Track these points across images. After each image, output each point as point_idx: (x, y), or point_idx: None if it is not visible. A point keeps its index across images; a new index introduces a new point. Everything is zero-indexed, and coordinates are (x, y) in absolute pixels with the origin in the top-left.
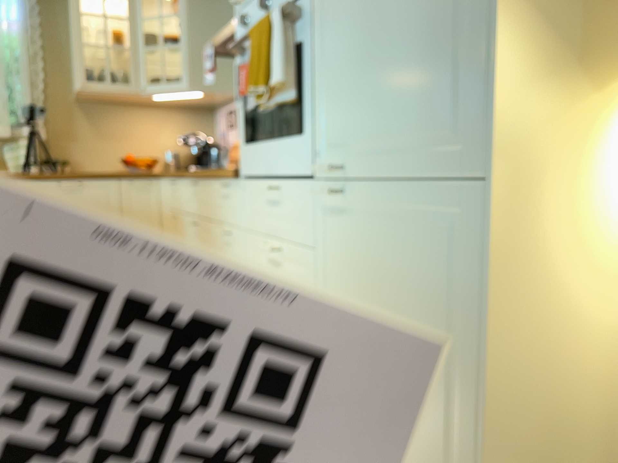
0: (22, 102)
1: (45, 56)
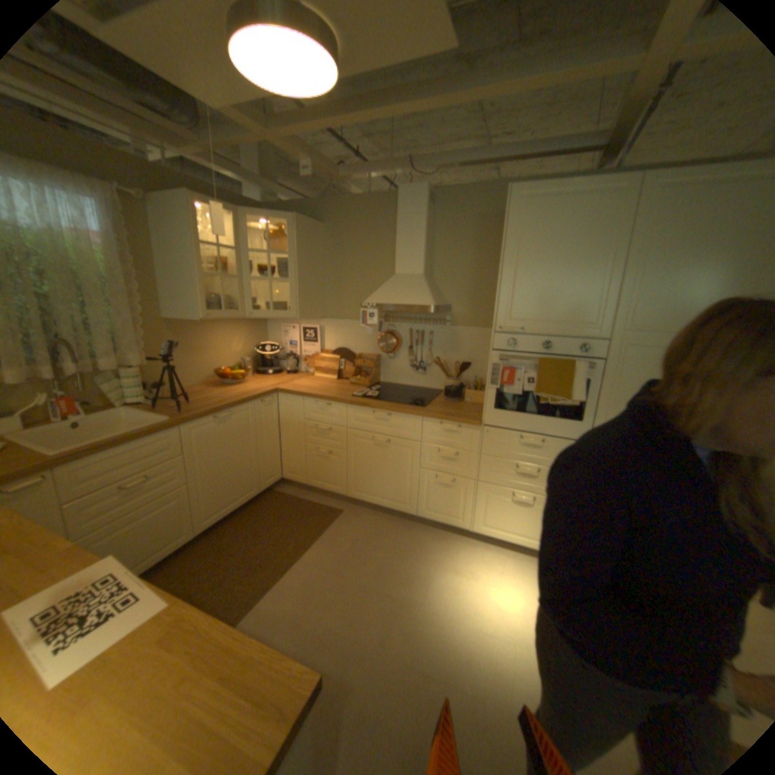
0: (122, 331)
1: (130, 275)
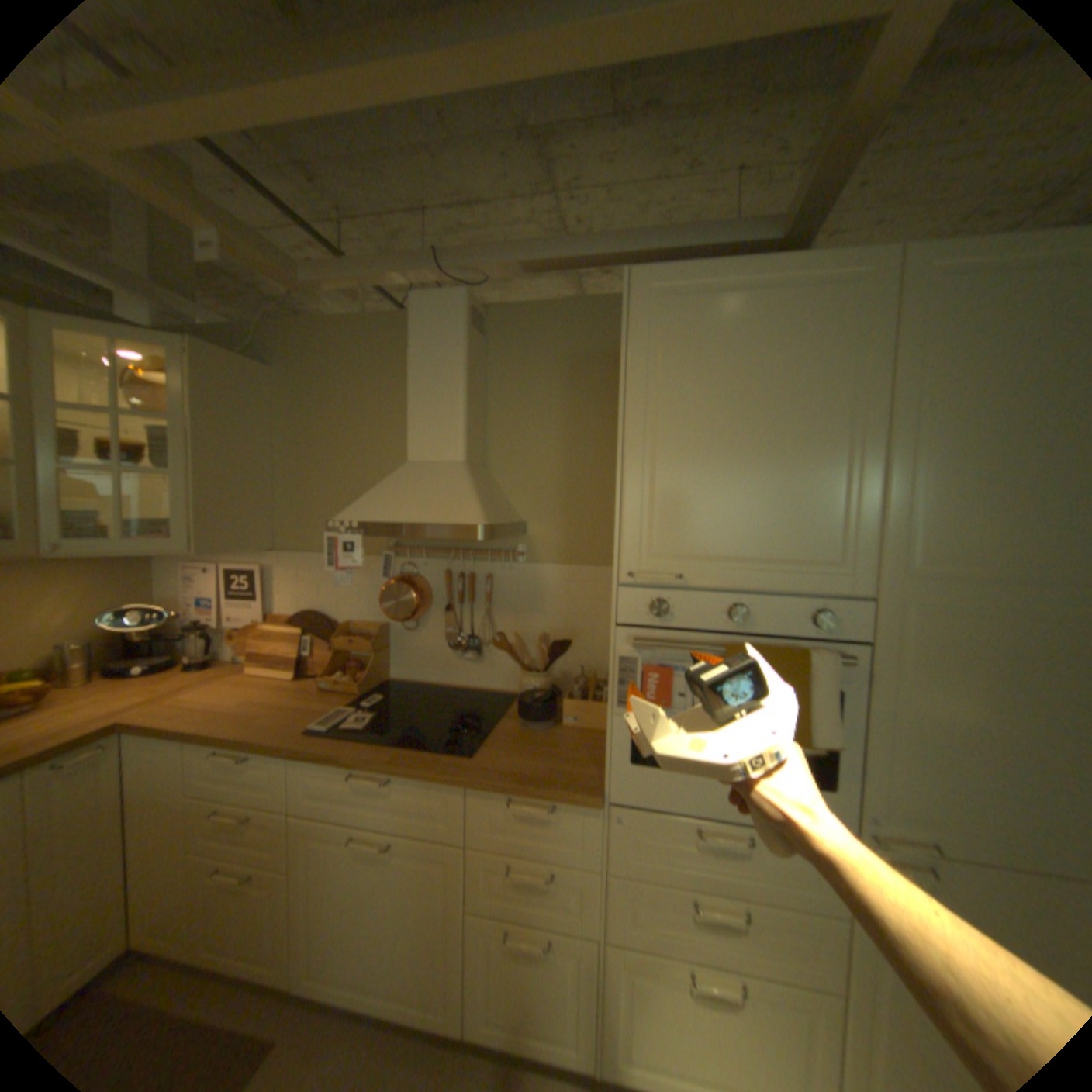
0: None
1: None
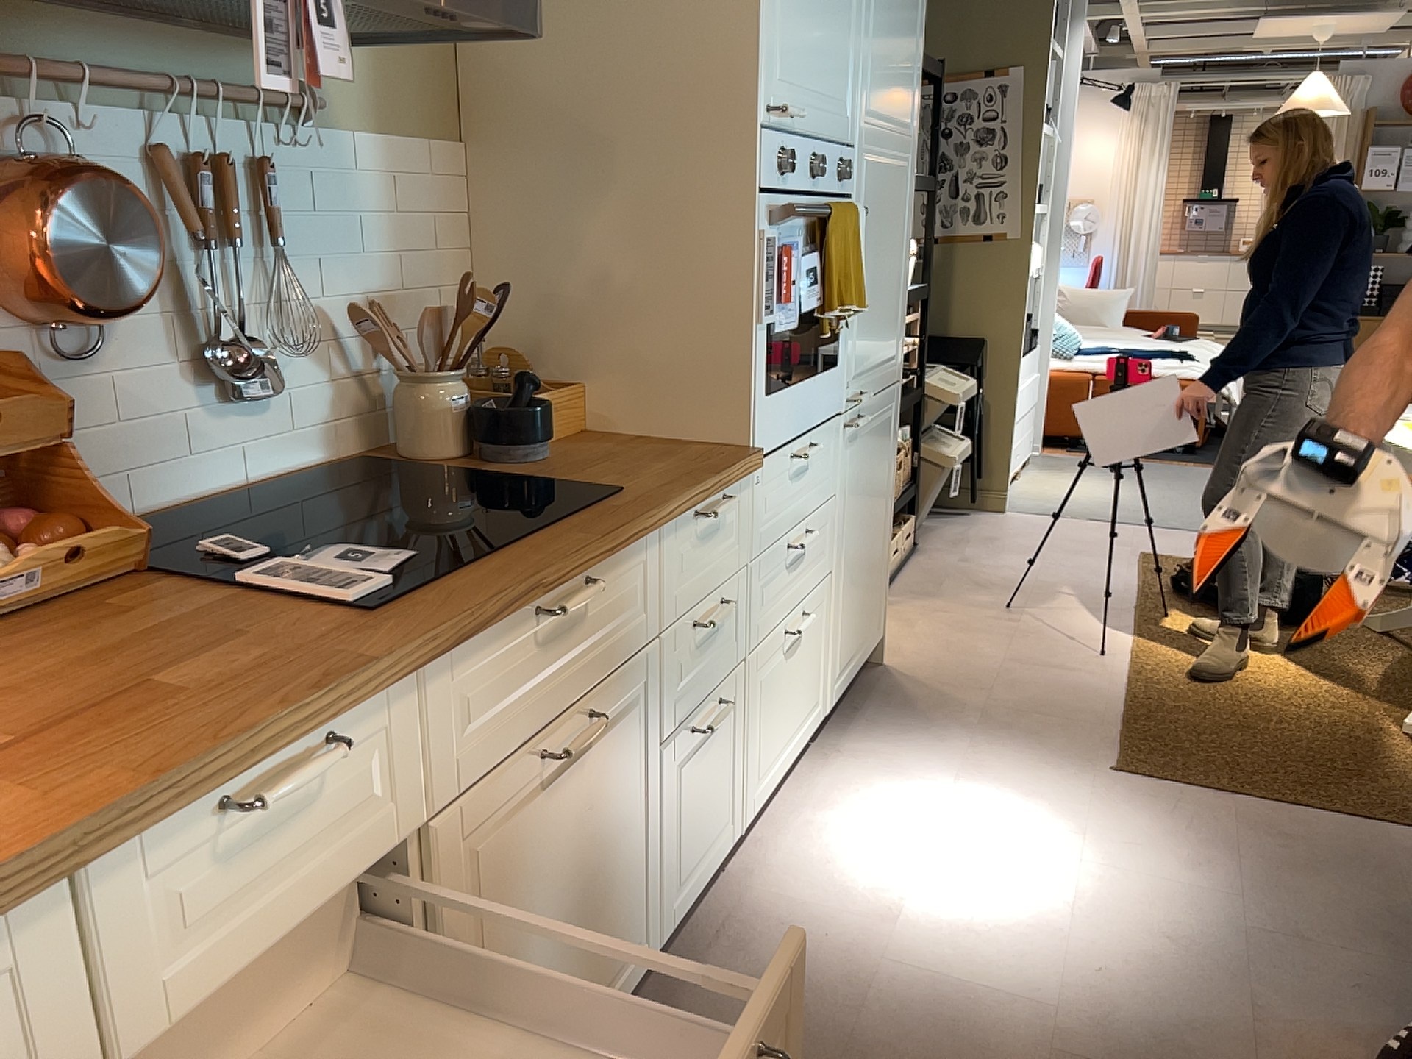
0: None
1: None
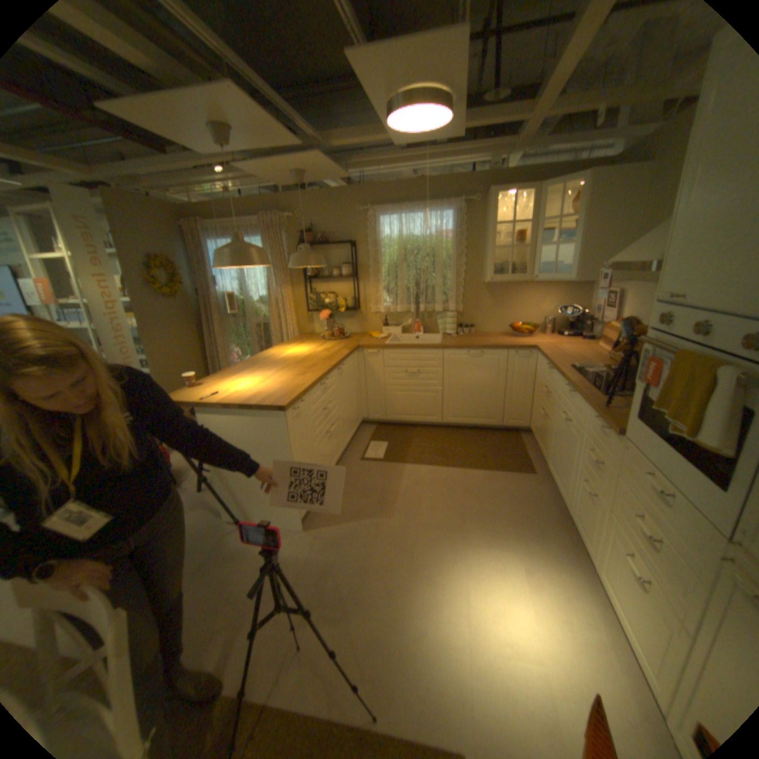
0: (451, 288)
1: (468, 252)
